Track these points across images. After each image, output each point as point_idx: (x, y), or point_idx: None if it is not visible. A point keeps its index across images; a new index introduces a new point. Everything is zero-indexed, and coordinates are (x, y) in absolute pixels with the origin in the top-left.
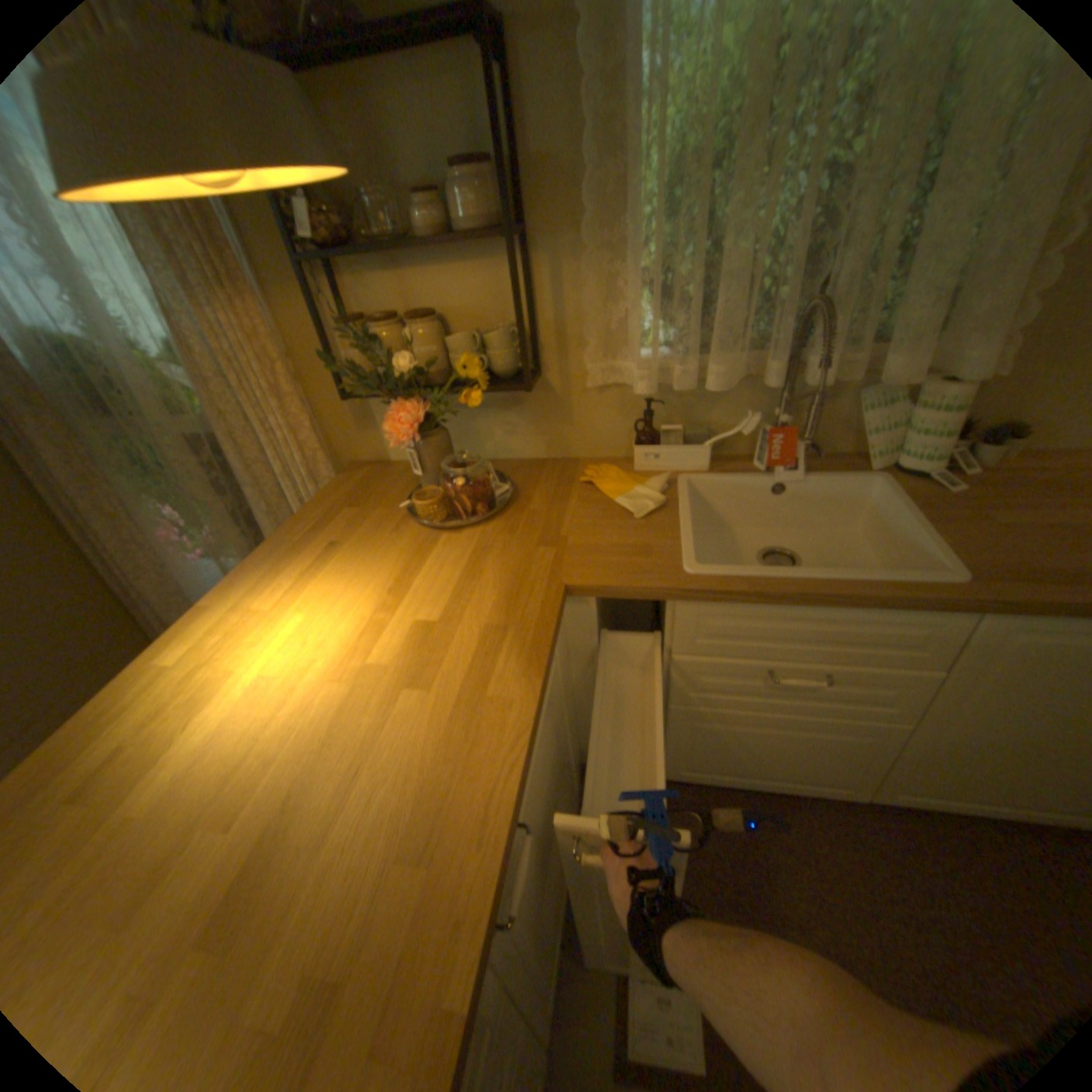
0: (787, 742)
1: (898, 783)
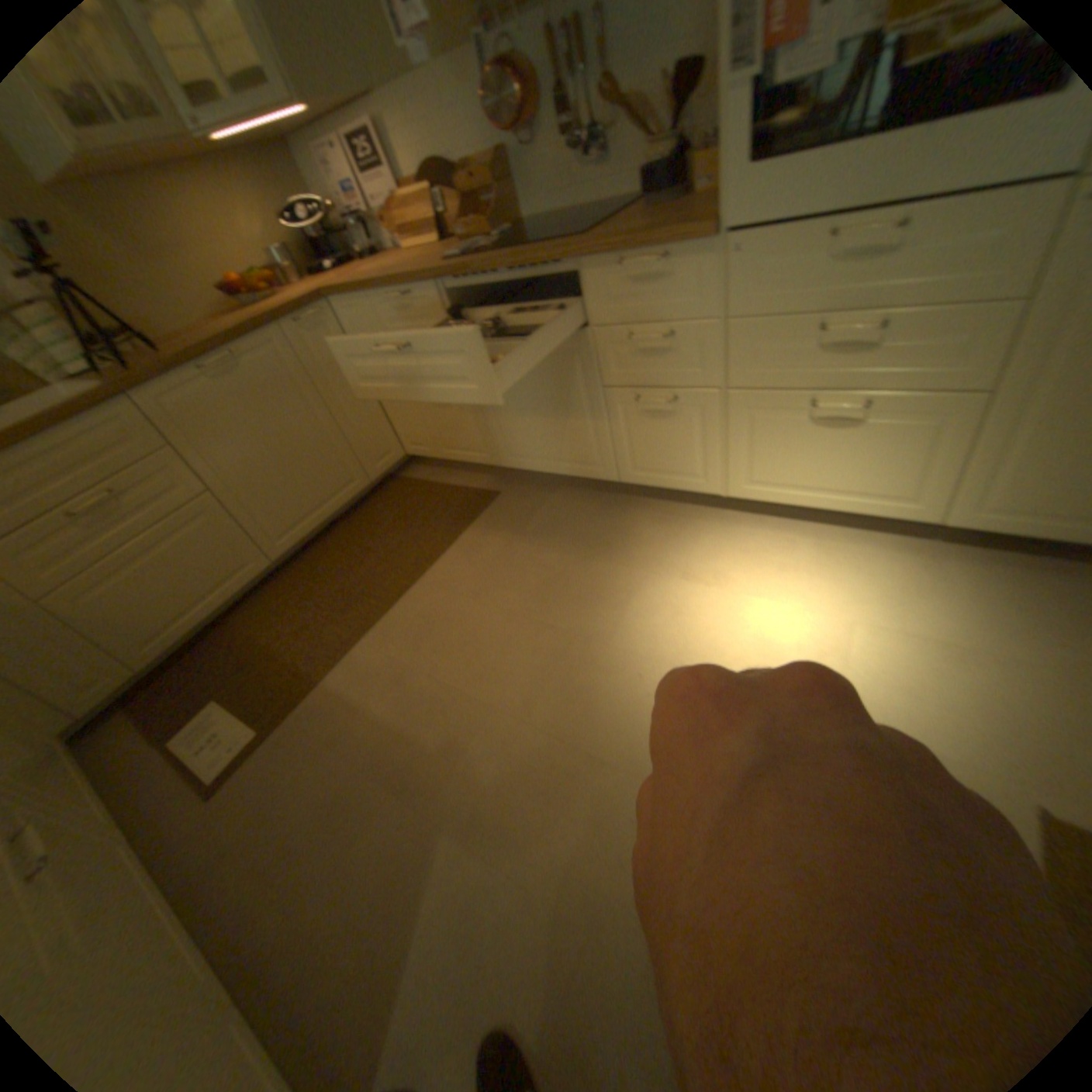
0: (160, 560)
1: (258, 536)
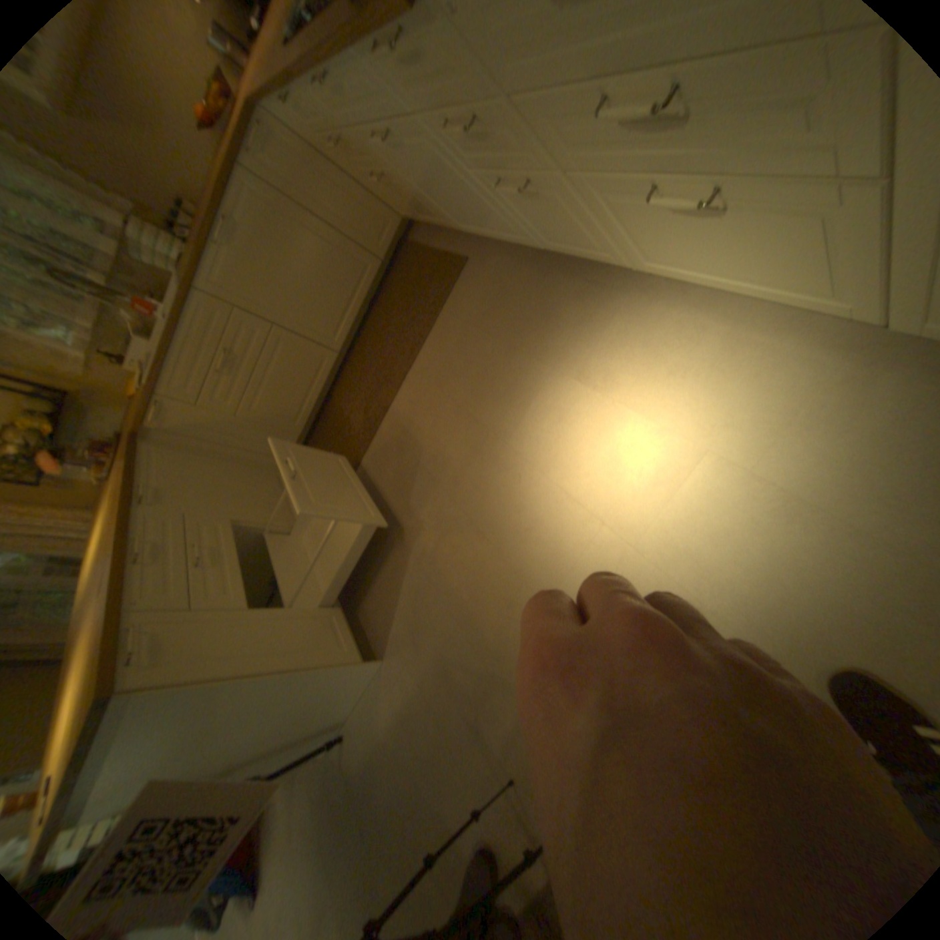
0: (277, 374)
1: (323, 338)
